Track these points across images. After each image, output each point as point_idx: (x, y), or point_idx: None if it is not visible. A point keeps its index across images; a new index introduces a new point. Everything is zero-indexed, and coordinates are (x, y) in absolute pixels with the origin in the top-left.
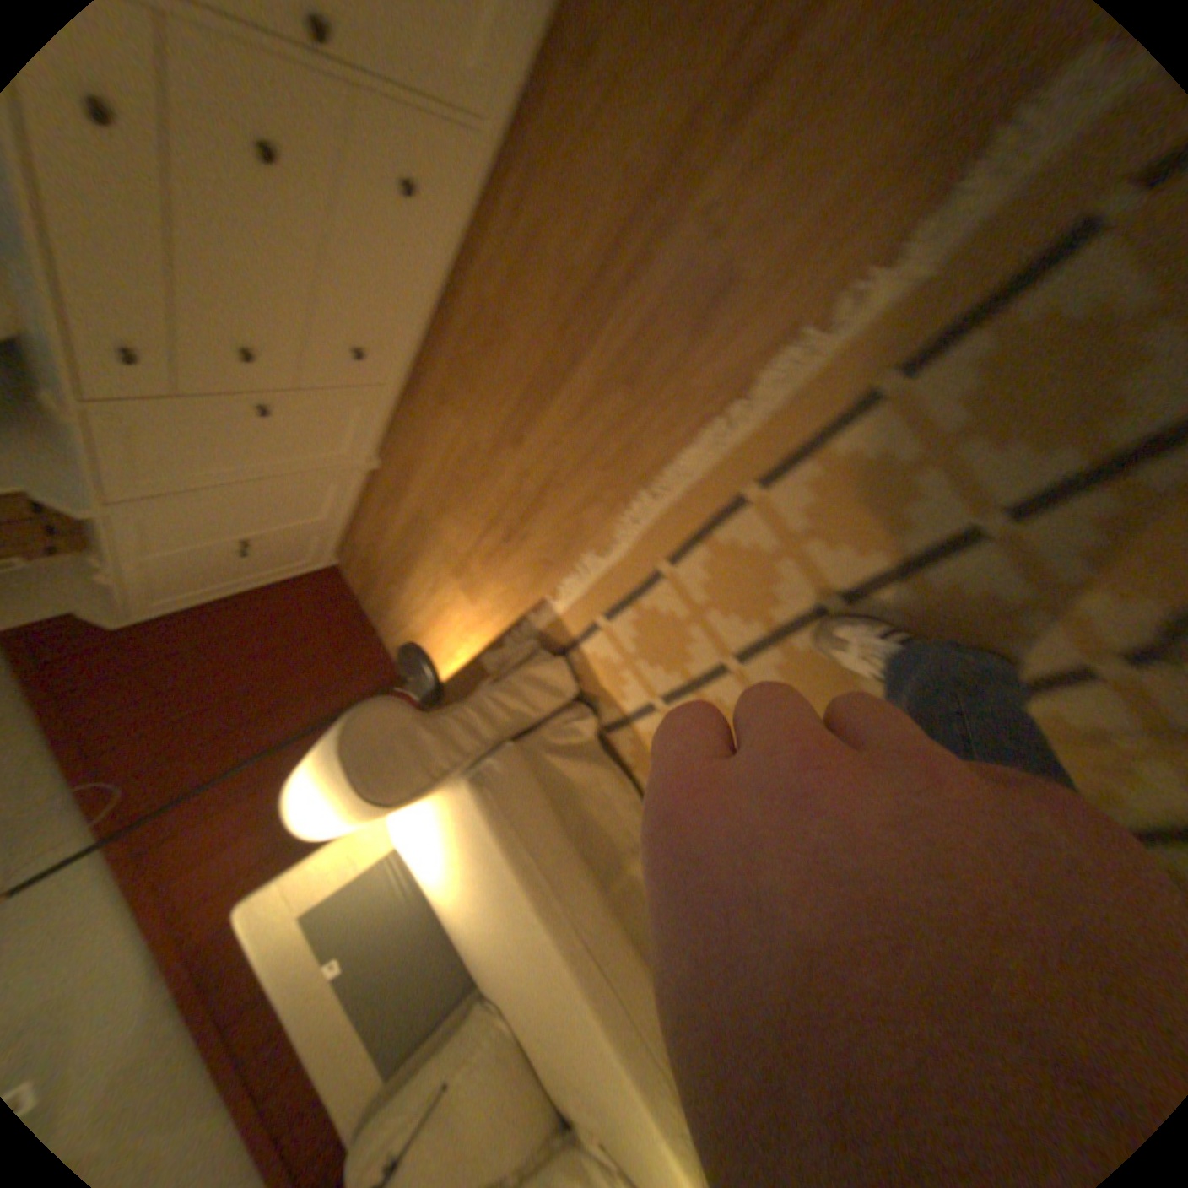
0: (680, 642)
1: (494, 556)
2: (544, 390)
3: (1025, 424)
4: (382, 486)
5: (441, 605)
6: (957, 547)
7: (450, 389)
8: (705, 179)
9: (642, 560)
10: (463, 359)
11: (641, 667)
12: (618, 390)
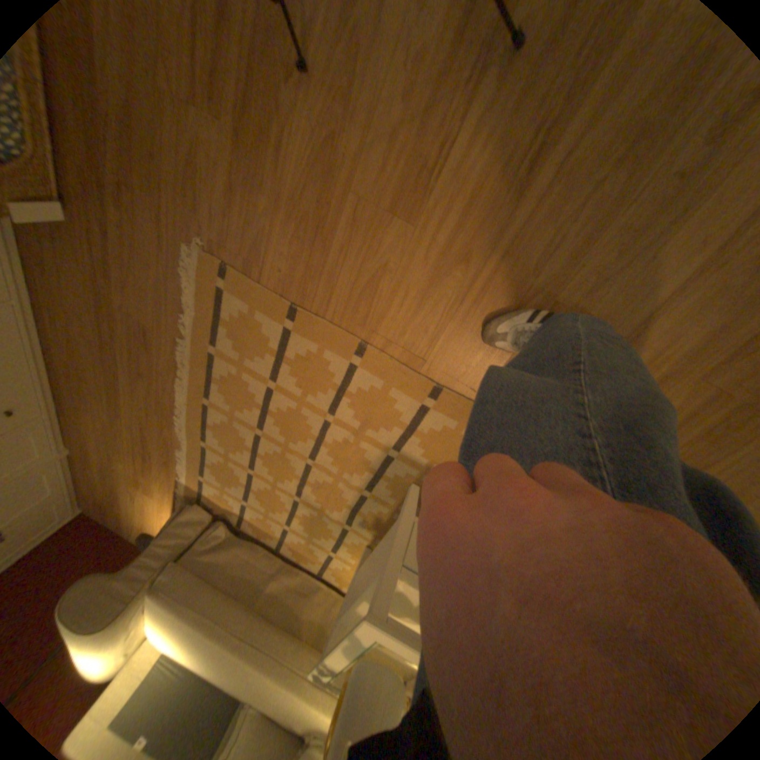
0: (230, 472)
1: (144, 470)
2: (112, 390)
3: (251, 350)
4: (76, 461)
5: (140, 506)
6: (269, 396)
7: (76, 403)
8: (110, 298)
9: (194, 444)
10: (72, 388)
11: (227, 490)
12: (138, 380)
